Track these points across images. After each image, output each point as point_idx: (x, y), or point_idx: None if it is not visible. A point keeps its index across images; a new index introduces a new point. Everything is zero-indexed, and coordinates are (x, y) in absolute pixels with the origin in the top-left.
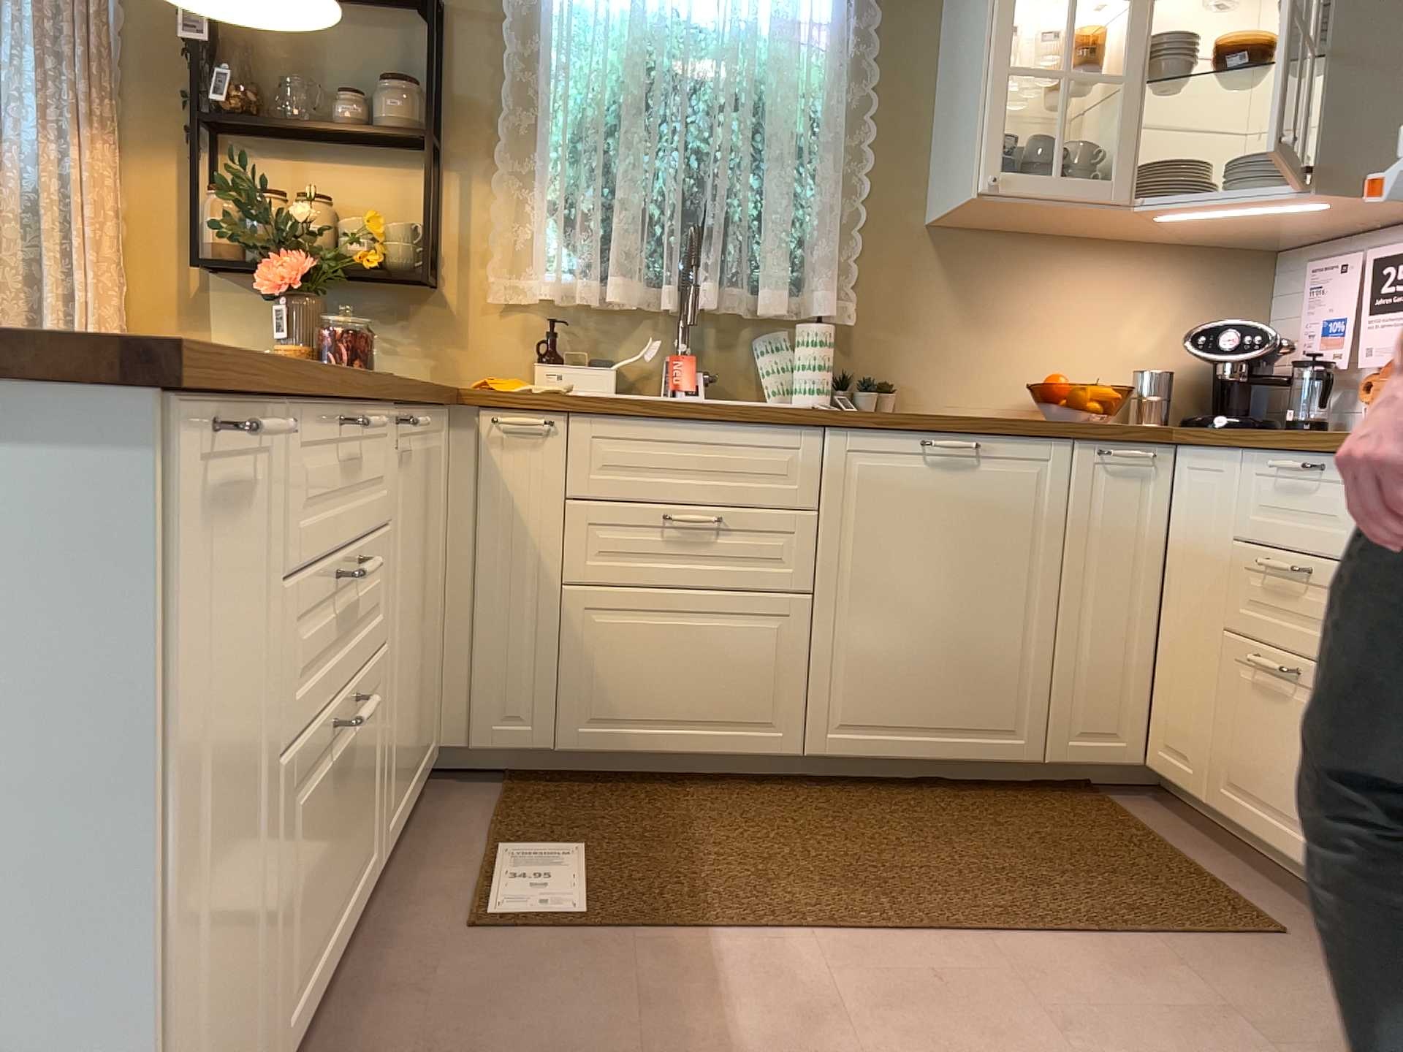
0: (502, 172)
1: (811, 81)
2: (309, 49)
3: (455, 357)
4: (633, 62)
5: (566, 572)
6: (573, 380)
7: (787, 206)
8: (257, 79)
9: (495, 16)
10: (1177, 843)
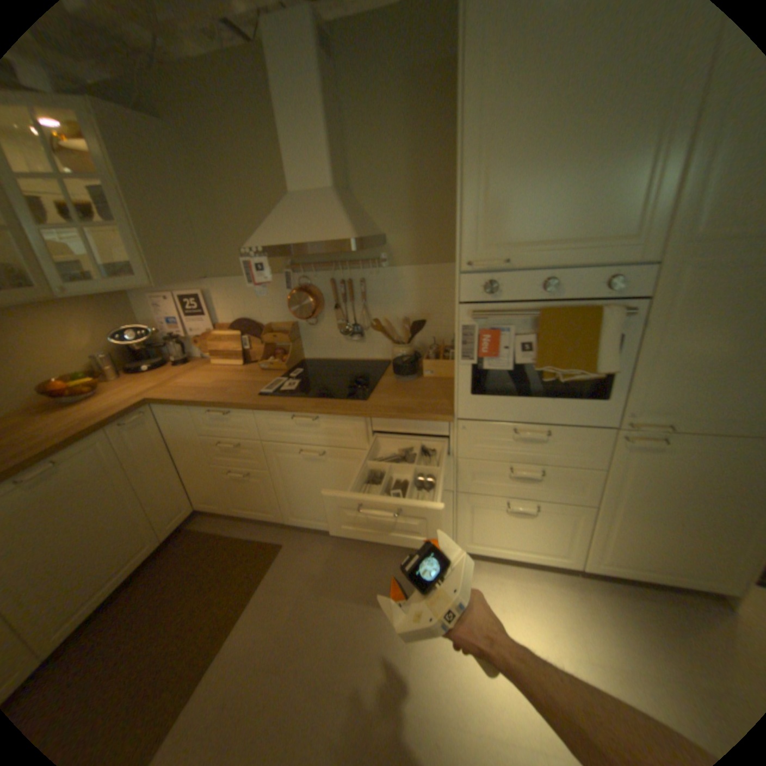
0: None
1: None
2: None
3: None
4: None
5: None
6: None
7: None
8: None
9: None
10: (225, 533)
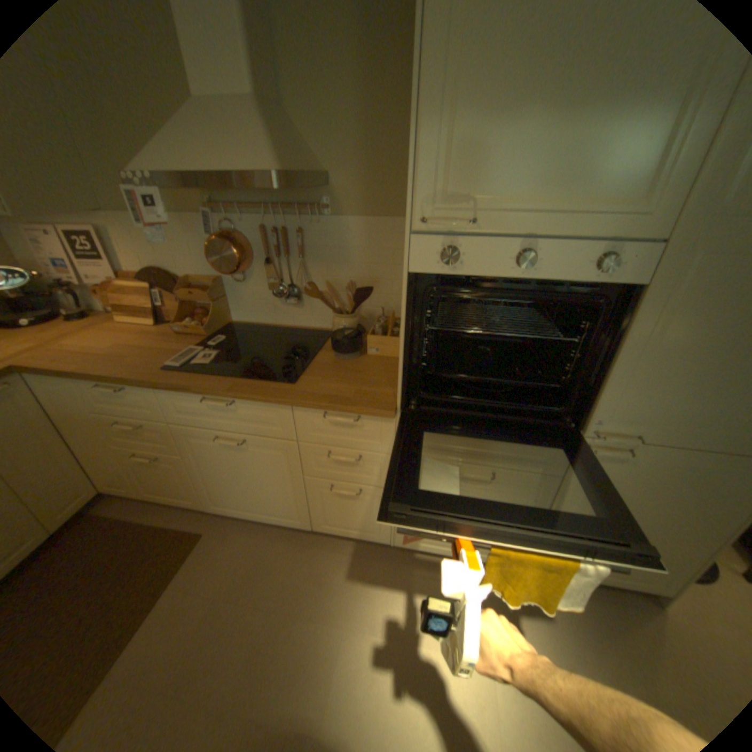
0: None
1: None
2: None
3: None
4: None
5: None
6: None
7: None
8: None
9: None
10: (135, 519)
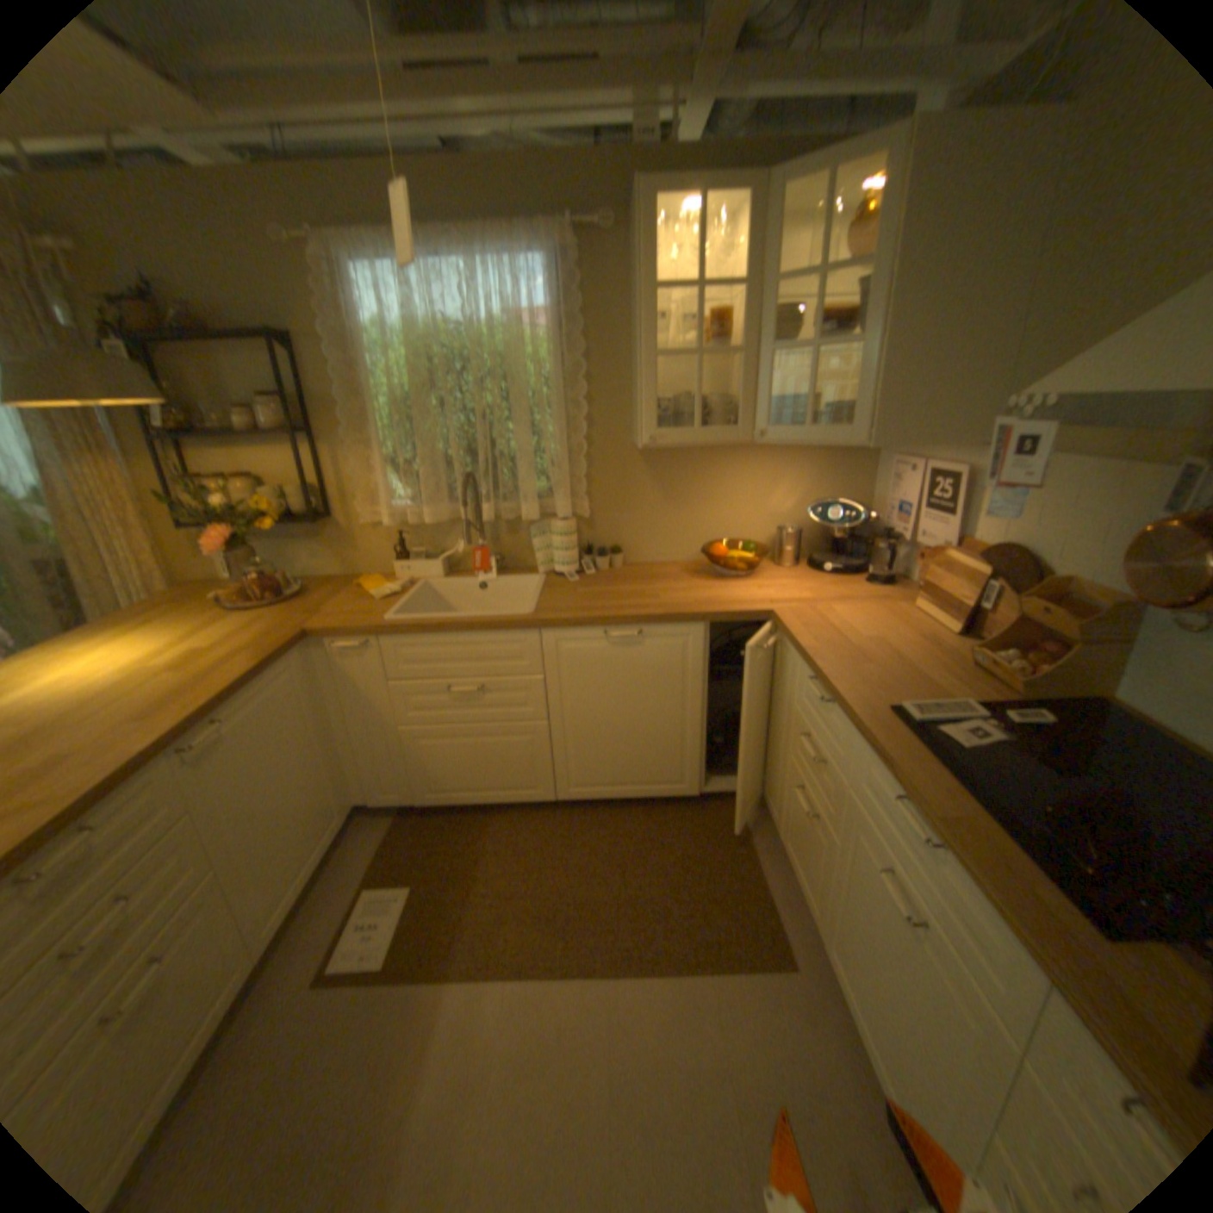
0: (346, 442)
1: (536, 355)
2: (208, 370)
3: (350, 555)
4: (409, 360)
5: (397, 719)
6: (416, 569)
7: (529, 449)
8: (183, 395)
9: (319, 330)
10: (764, 859)
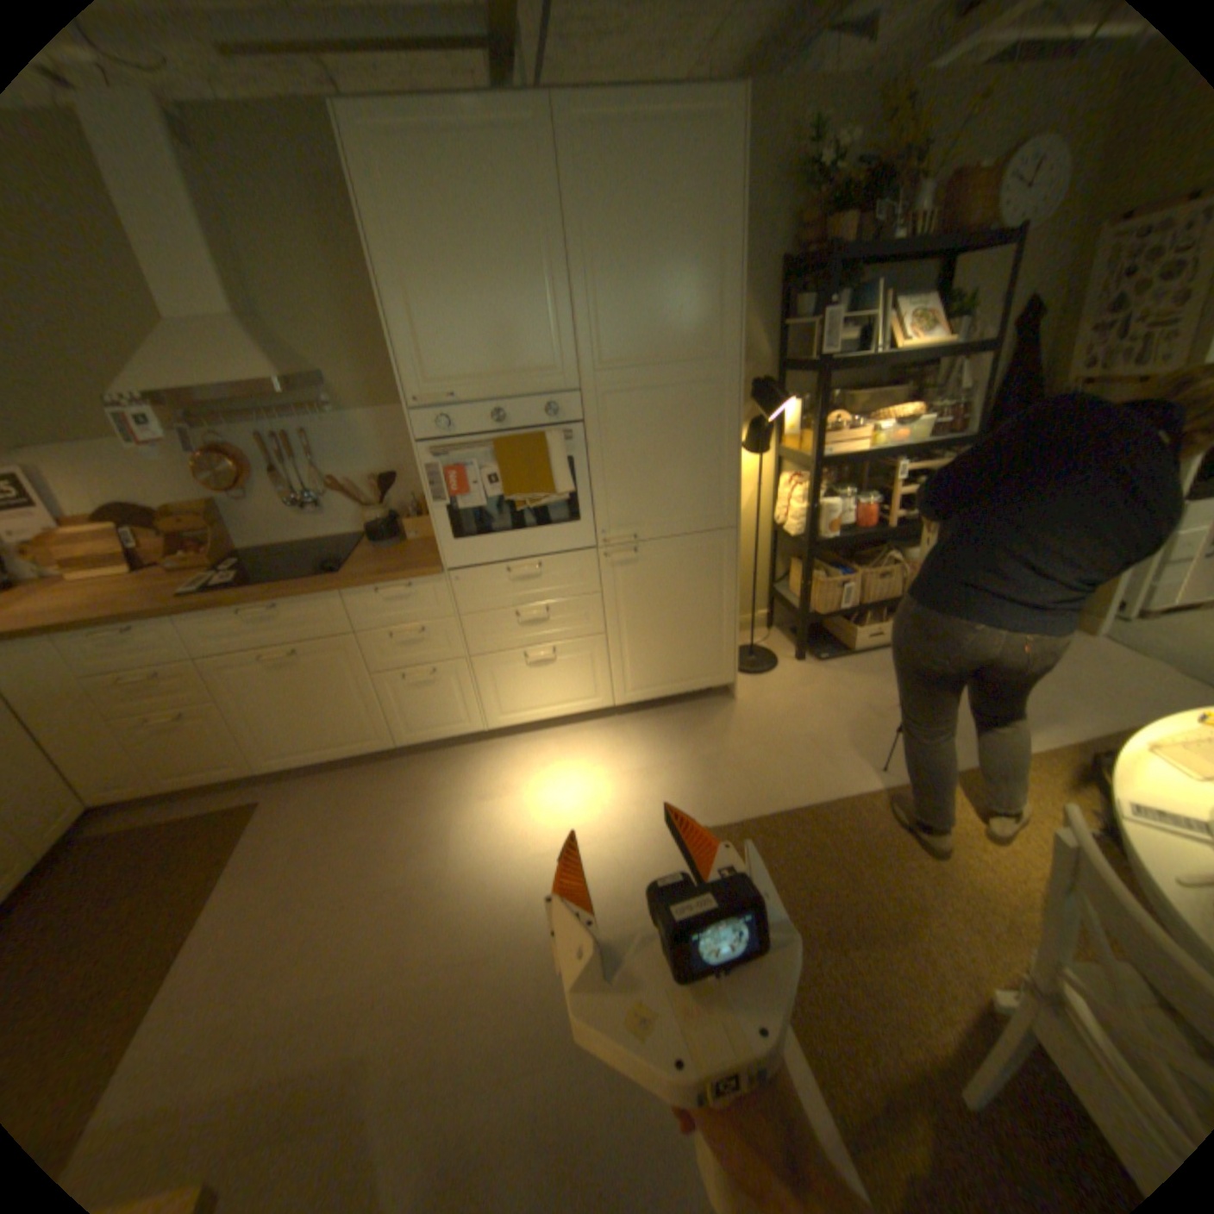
0: None
1: None
2: None
3: None
4: None
5: None
6: None
7: None
8: None
9: None
10: (154, 822)
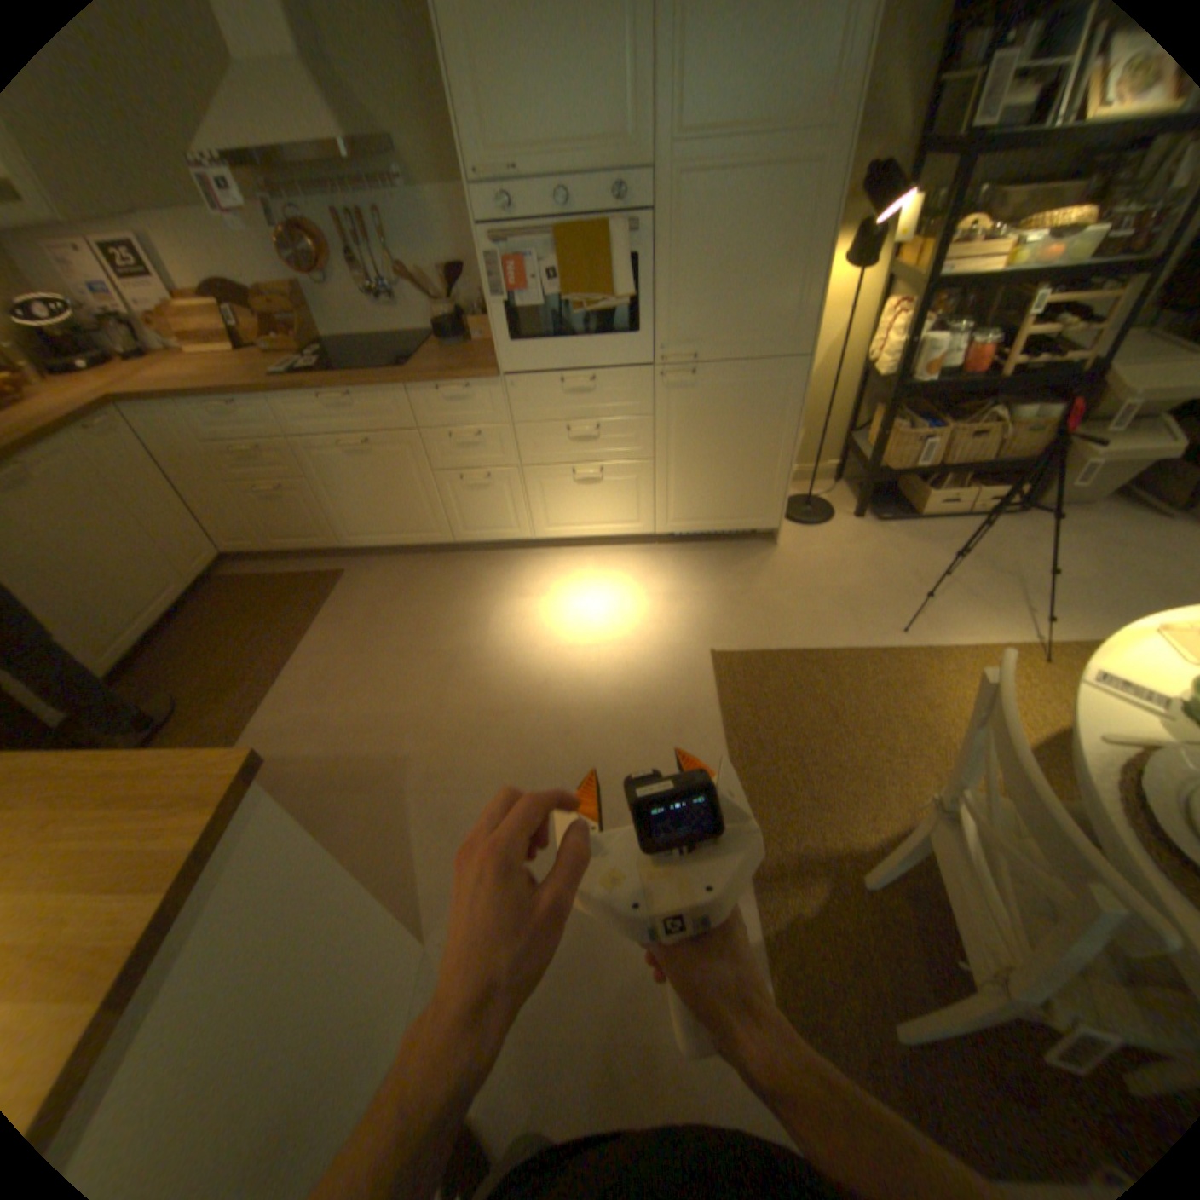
0: None
1: None
2: None
3: None
4: None
5: None
6: None
7: None
8: None
9: None
10: (268, 572)
